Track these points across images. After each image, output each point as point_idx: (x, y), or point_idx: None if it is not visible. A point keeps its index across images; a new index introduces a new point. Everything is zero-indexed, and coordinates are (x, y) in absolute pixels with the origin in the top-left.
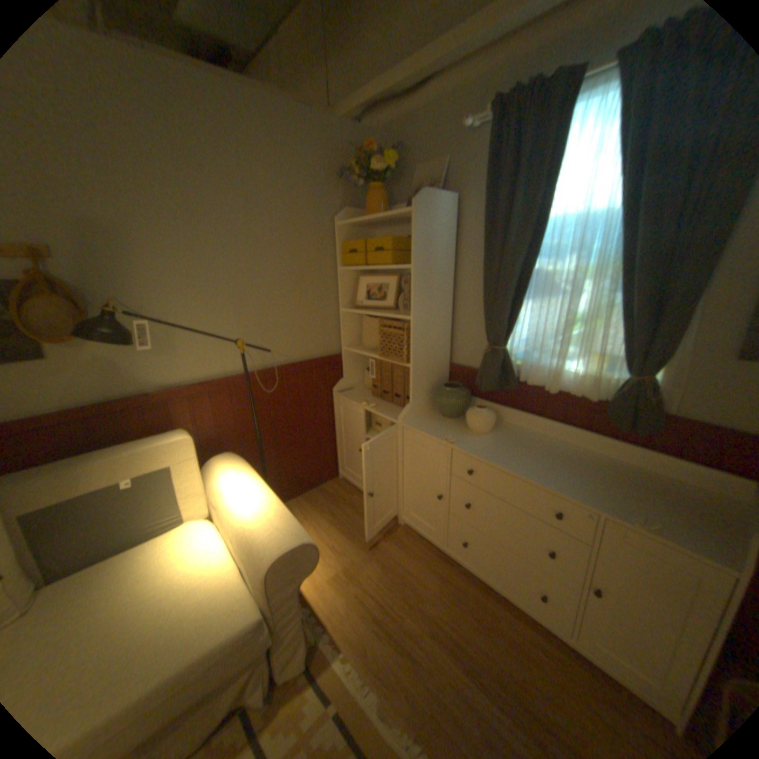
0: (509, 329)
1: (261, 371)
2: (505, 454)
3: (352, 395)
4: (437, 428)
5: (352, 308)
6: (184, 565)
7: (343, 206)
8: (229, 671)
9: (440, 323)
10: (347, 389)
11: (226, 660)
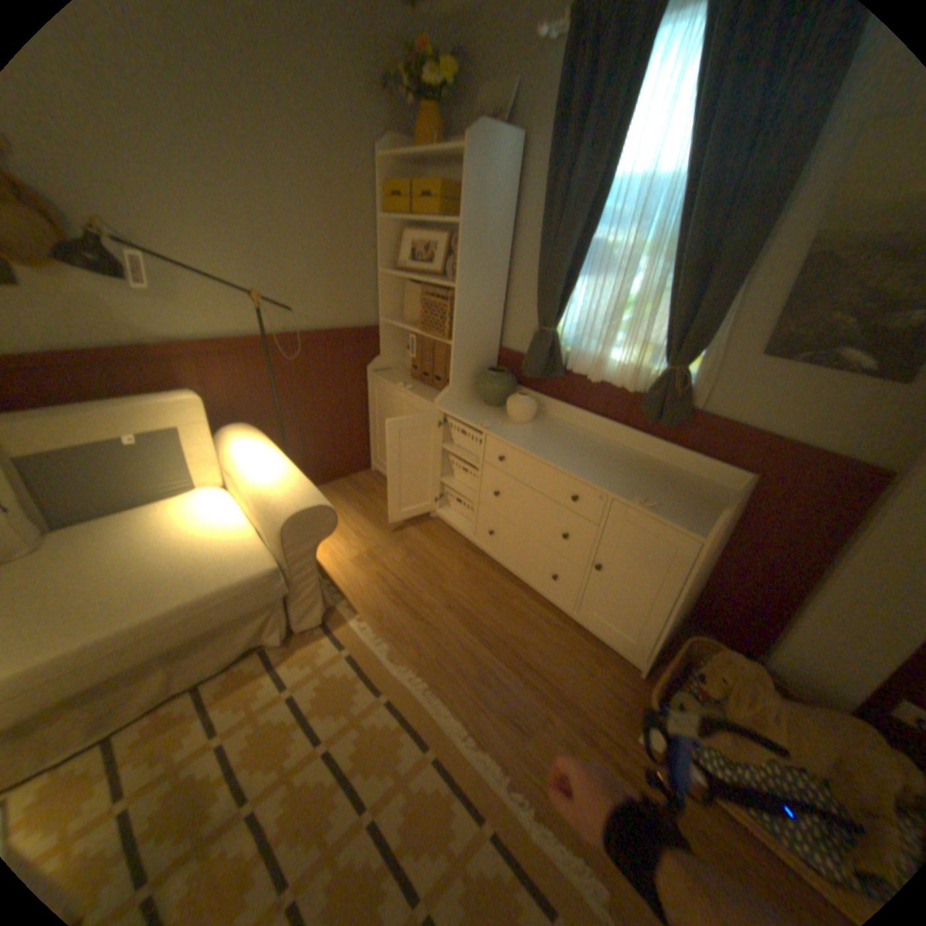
0: (562, 310)
1: (281, 336)
2: (537, 442)
3: (388, 377)
4: (475, 415)
5: (393, 271)
6: (199, 524)
7: (387, 132)
8: (247, 607)
9: (491, 298)
10: (383, 370)
11: (244, 597)
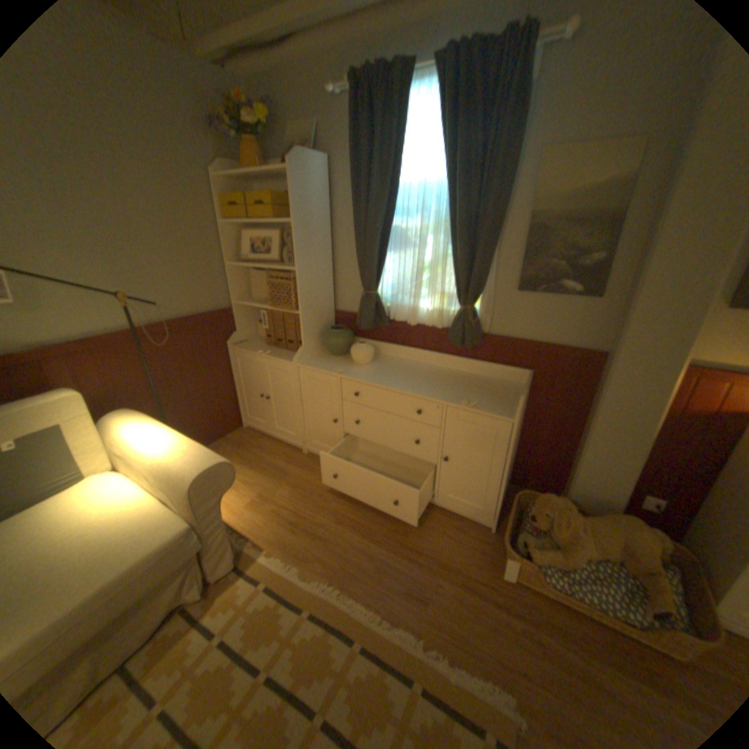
0: (378, 277)
1: (146, 326)
2: (381, 376)
3: (247, 347)
4: (327, 364)
5: (237, 262)
6: (97, 508)
7: (216, 157)
8: (165, 570)
9: (322, 274)
10: (241, 342)
11: (162, 561)
